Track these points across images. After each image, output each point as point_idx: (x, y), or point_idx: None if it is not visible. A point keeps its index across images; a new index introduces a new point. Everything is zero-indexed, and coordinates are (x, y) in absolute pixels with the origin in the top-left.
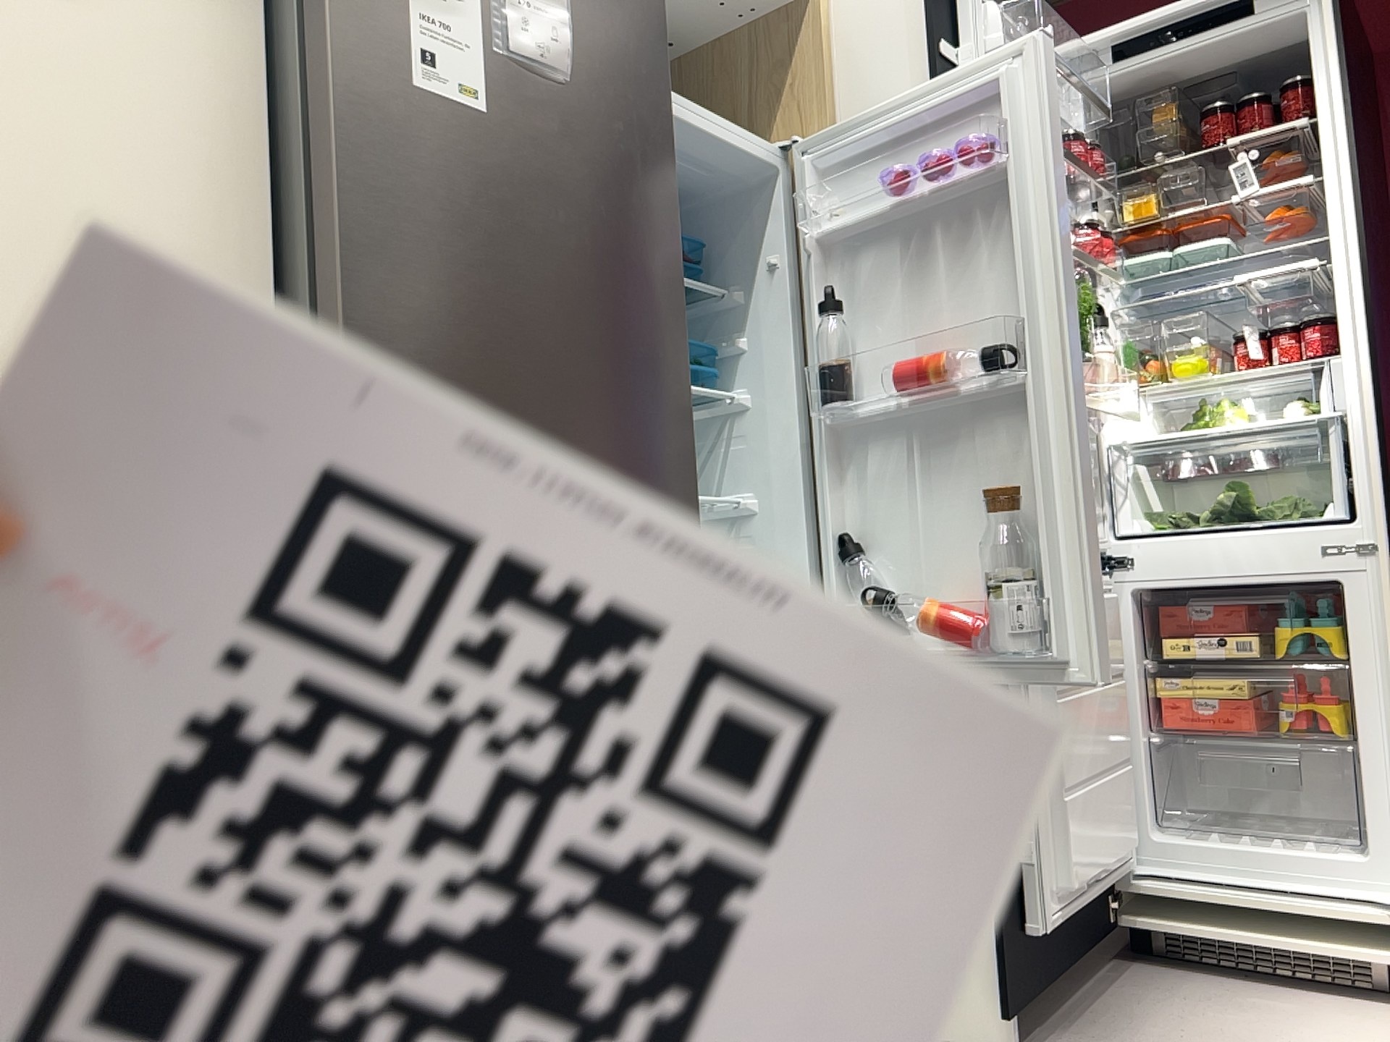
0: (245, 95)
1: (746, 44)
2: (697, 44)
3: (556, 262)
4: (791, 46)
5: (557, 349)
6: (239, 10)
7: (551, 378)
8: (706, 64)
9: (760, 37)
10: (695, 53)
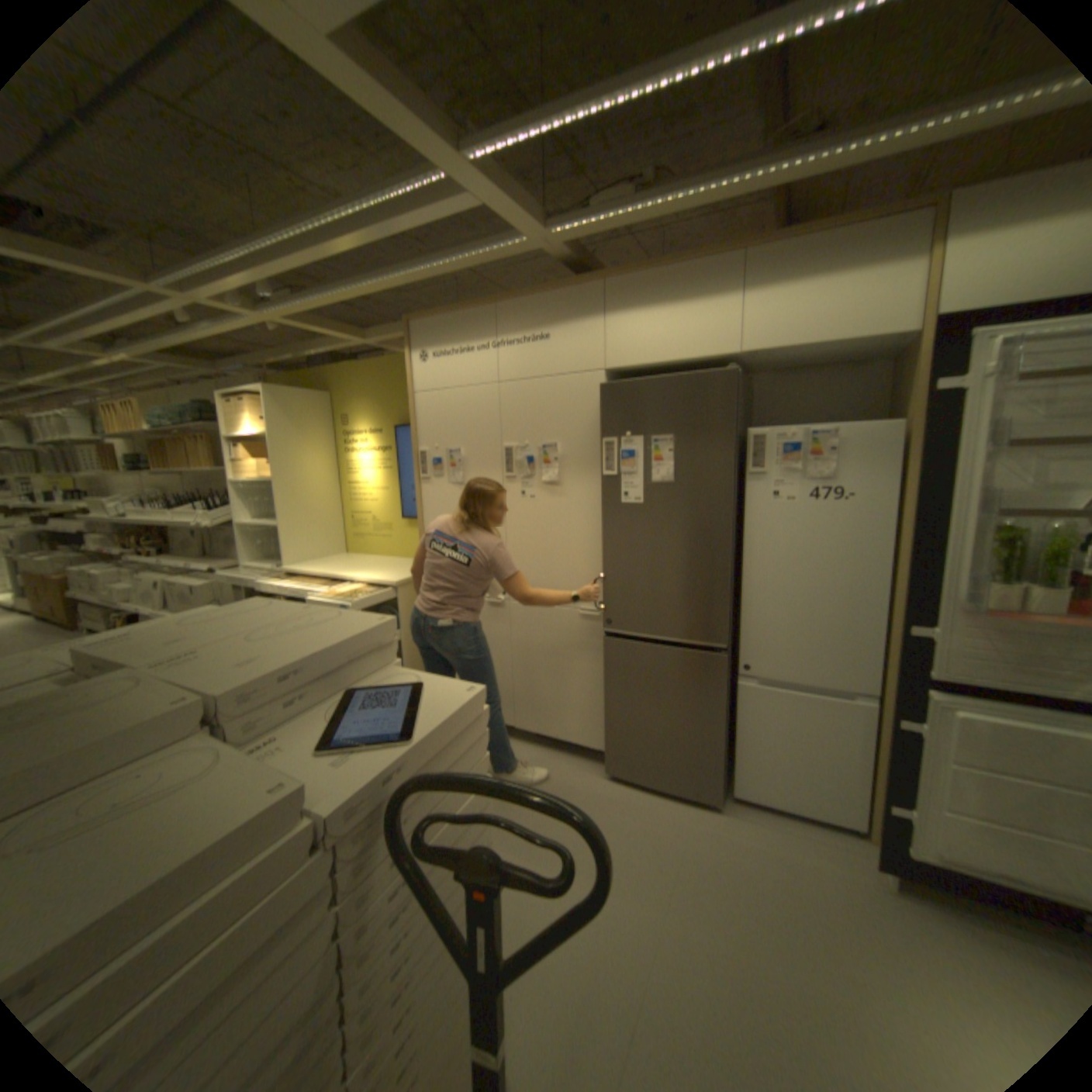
0: (602, 504)
1: (913, 350)
2: (902, 347)
3: (667, 540)
4: (918, 359)
5: (665, 565)
6: (601, 485)
7: (662, 574)
8: (908, 355)
9: (915, 349)
10: (907, 348)
